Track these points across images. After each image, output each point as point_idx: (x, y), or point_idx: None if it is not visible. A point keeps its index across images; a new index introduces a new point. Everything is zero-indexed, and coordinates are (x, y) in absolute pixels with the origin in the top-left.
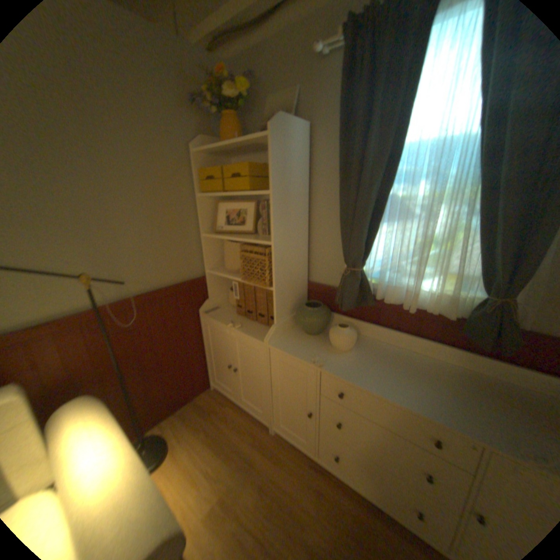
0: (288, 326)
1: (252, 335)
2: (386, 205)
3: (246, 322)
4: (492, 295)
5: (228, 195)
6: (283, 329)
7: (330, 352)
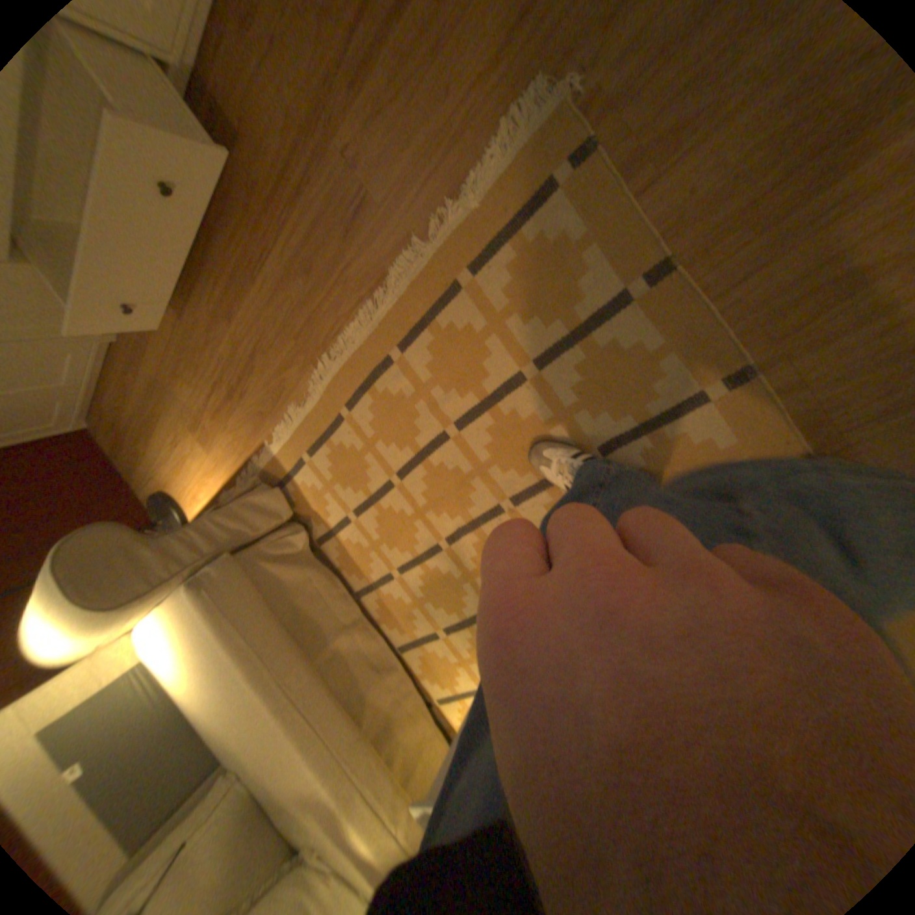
0: None
1: None
2: None
3: None
4: None
5: None
6: None
7: None
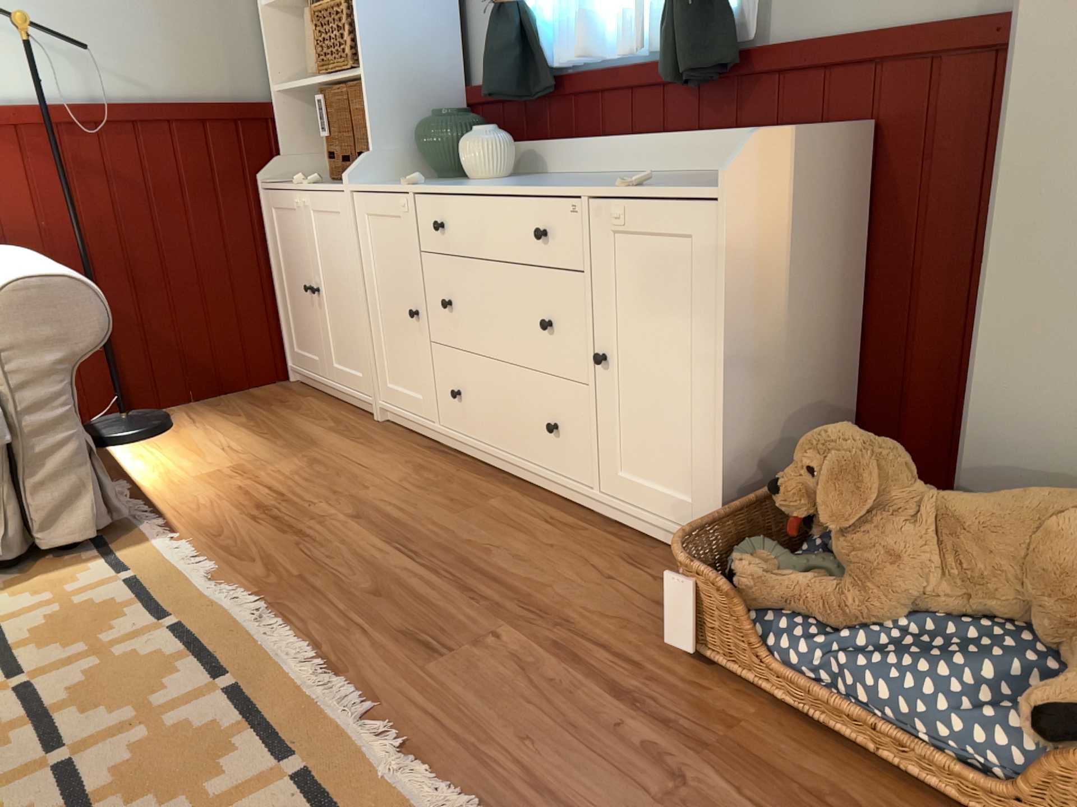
0: (406, 167)
1: (332, 187)
2: None
3: (339, 183)
4: None
5: None
6: (388, 168)
7: (453, 182)
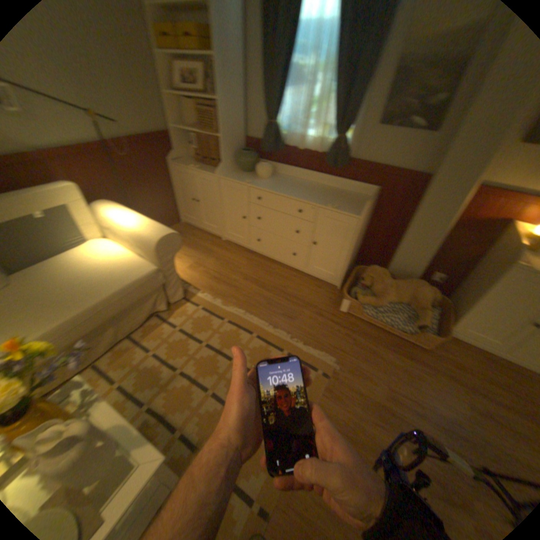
0: (232, 166)
1: (208, 172)
2: (292, 72)
3: (204, 166)
4: (338, 135)
5: (182, 54)
6: (229, 168)
7: (257, 179)
